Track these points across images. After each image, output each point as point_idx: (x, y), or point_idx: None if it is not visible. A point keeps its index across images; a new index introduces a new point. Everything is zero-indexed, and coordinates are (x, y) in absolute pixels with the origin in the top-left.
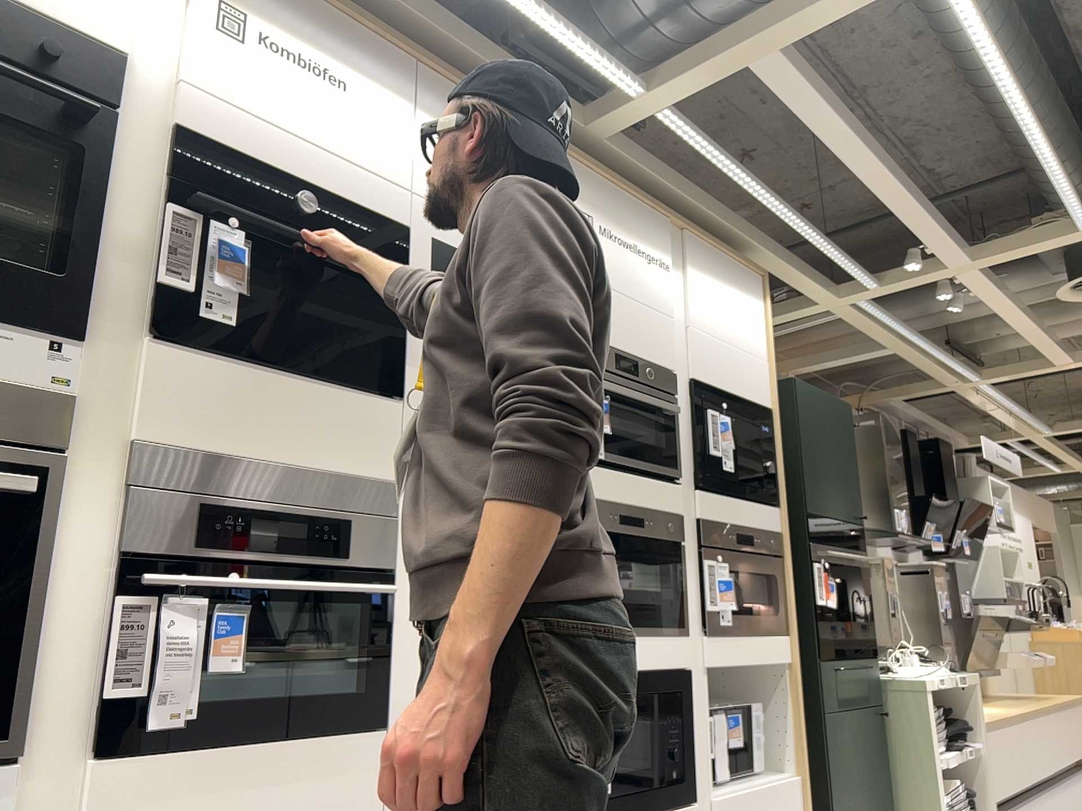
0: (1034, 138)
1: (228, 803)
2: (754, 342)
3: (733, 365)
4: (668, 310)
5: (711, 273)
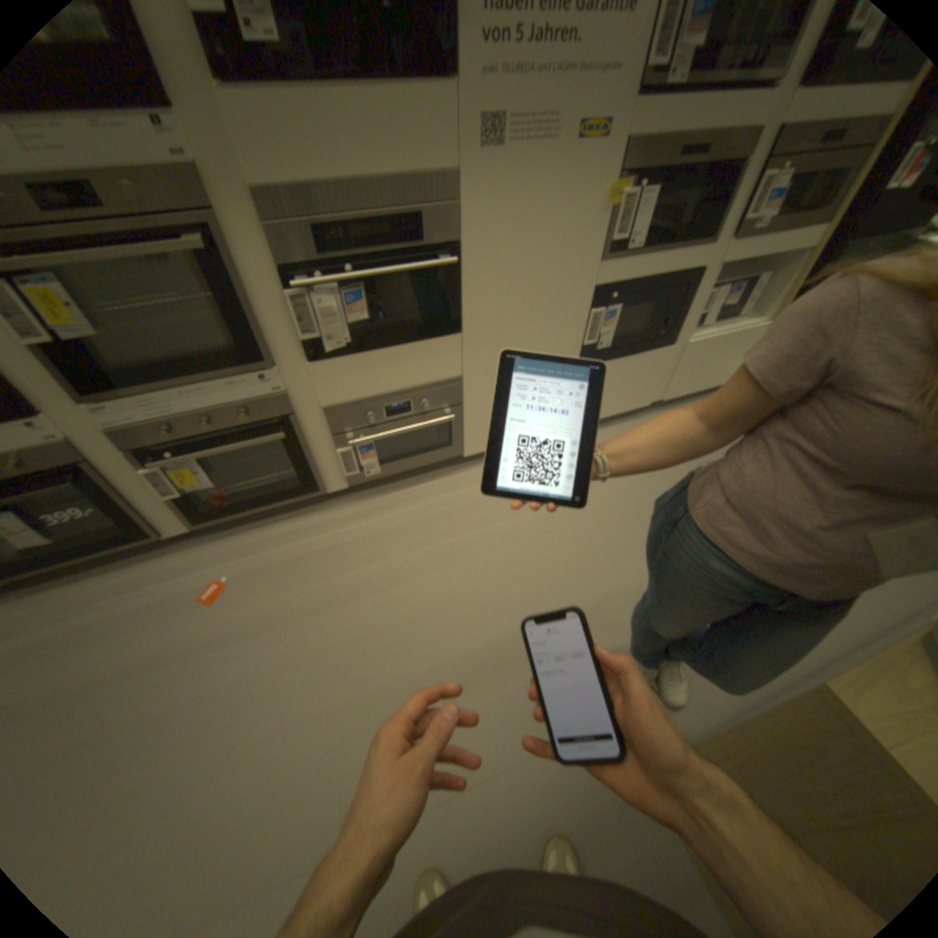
0: None
1: (379, 371)
2: None
3: None
4: None
5: None
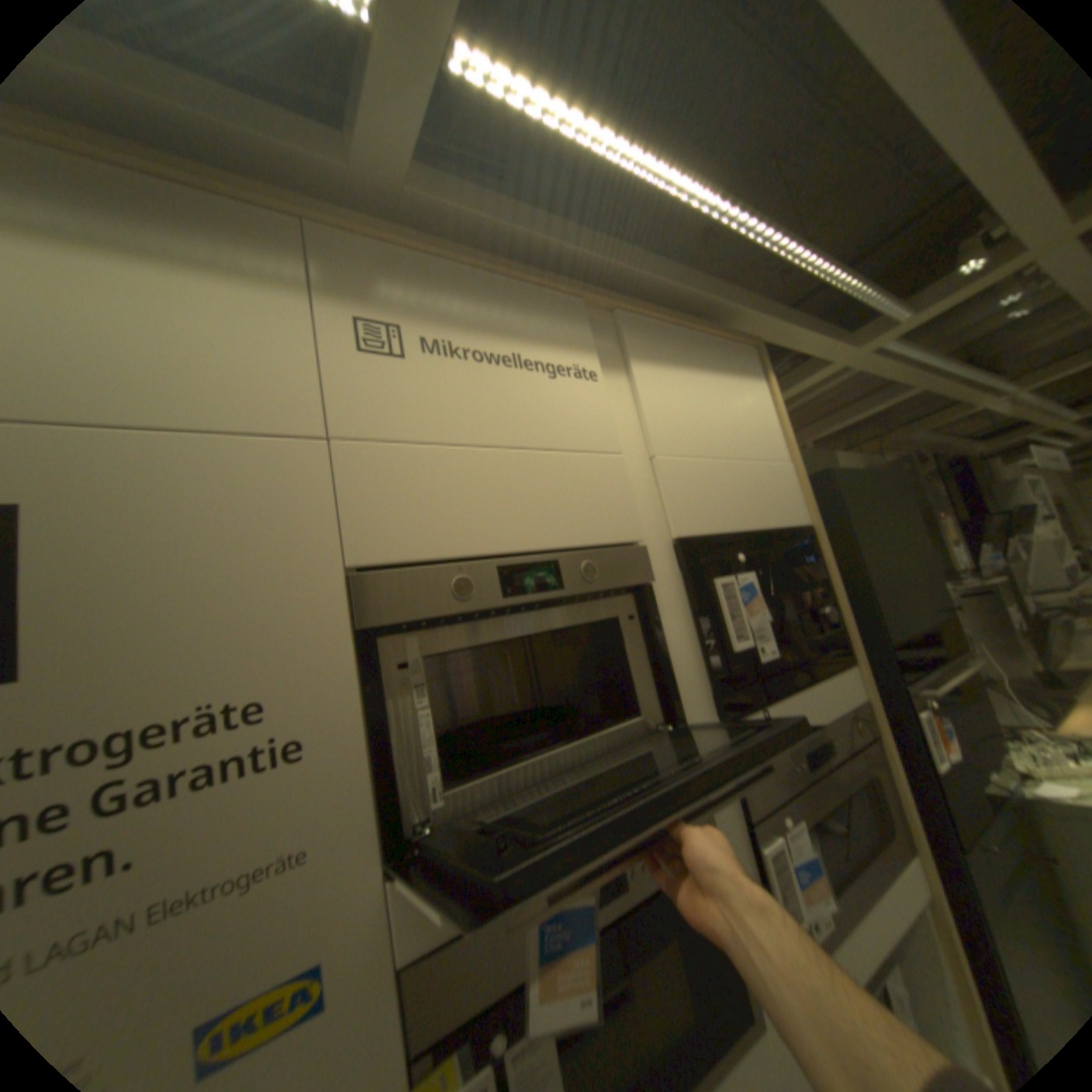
0: None
1: None
2: (766, 440)
3: (741, 488)
4: (606, 444)
5: (676, 363)
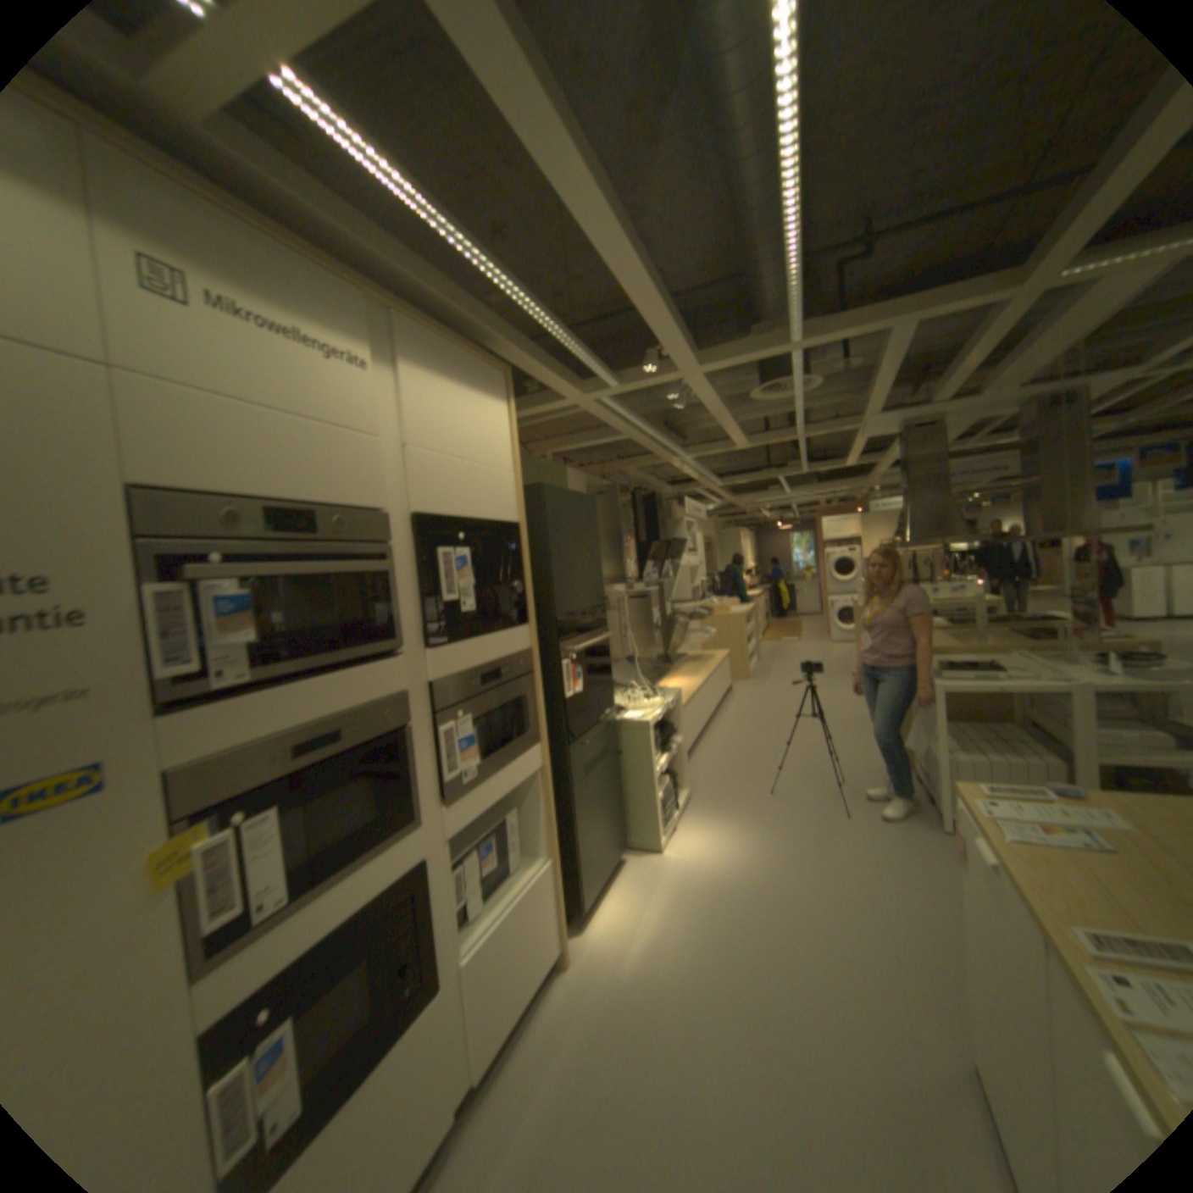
0: (794, 229)
1: None
2: (498, 452)
3: (472, 485)
4: (370, 427)
5: (439, 372)
